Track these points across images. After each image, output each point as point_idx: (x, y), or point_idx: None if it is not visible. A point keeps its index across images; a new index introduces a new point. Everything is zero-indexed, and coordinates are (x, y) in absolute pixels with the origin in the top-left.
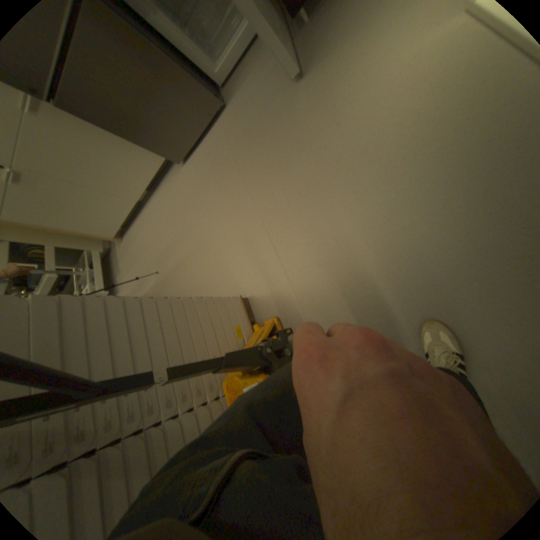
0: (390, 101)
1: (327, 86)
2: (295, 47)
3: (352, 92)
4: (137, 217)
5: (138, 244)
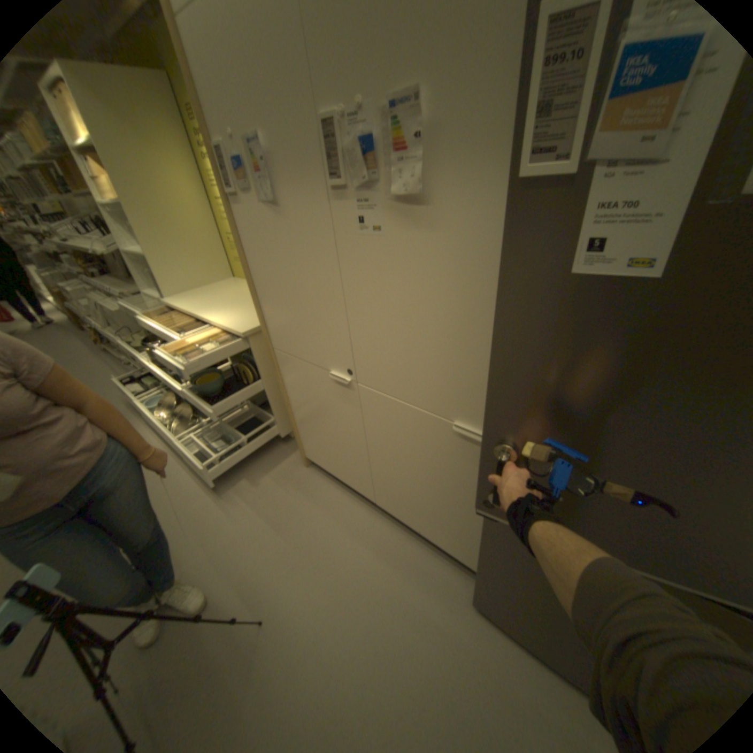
0: None
1: None
2: None
3: None
4: (350, 492)
5: (306, 515)
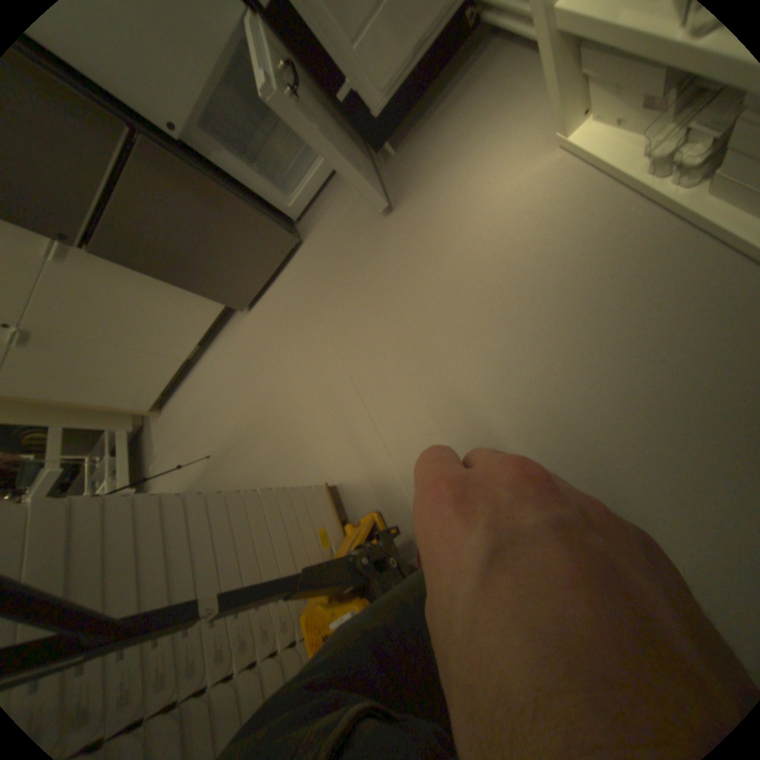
0: (494, 236)
1: (422, 221)
2: (382, 181)
3: (450, 227)
4: (185, 382)
5: (183, 418)
